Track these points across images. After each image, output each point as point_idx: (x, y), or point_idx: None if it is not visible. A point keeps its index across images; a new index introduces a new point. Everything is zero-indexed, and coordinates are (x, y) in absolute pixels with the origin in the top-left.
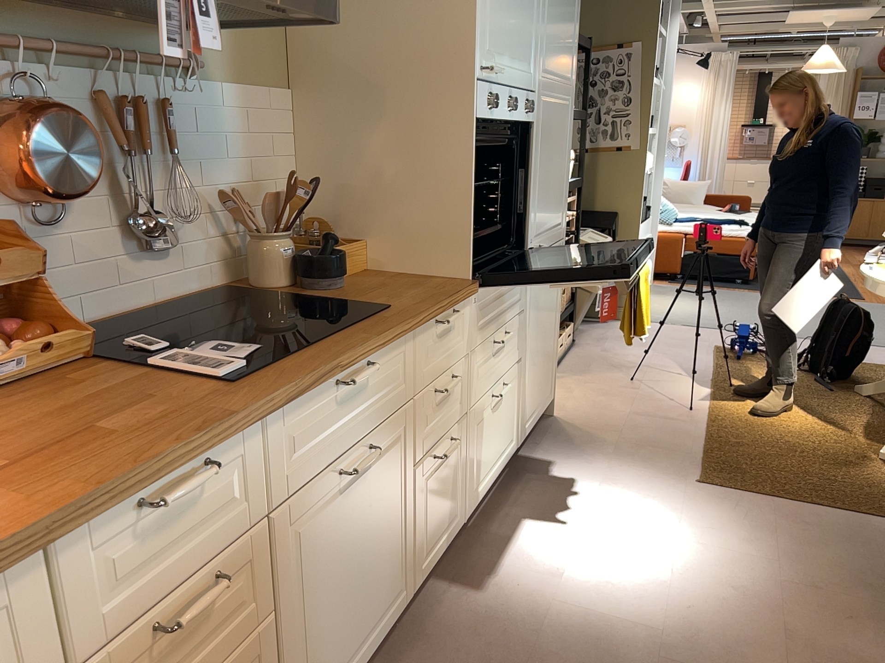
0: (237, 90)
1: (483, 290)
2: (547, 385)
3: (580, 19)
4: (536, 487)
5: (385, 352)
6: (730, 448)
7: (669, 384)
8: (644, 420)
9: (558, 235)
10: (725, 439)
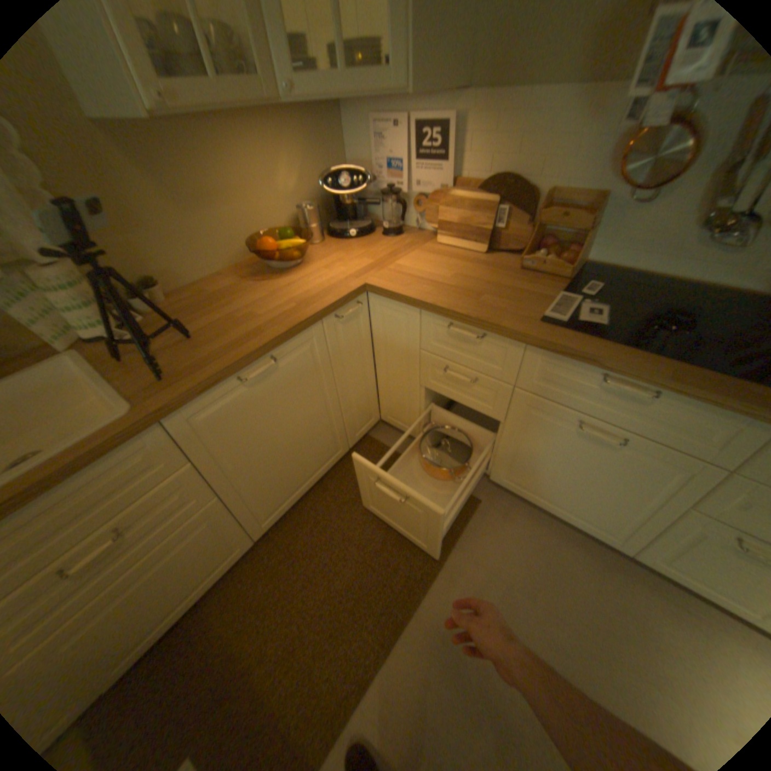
0: None
1: None
2: None
3: None
4: None
5: (701, 404)
6: None
7: None
8: None
9: None
10: None
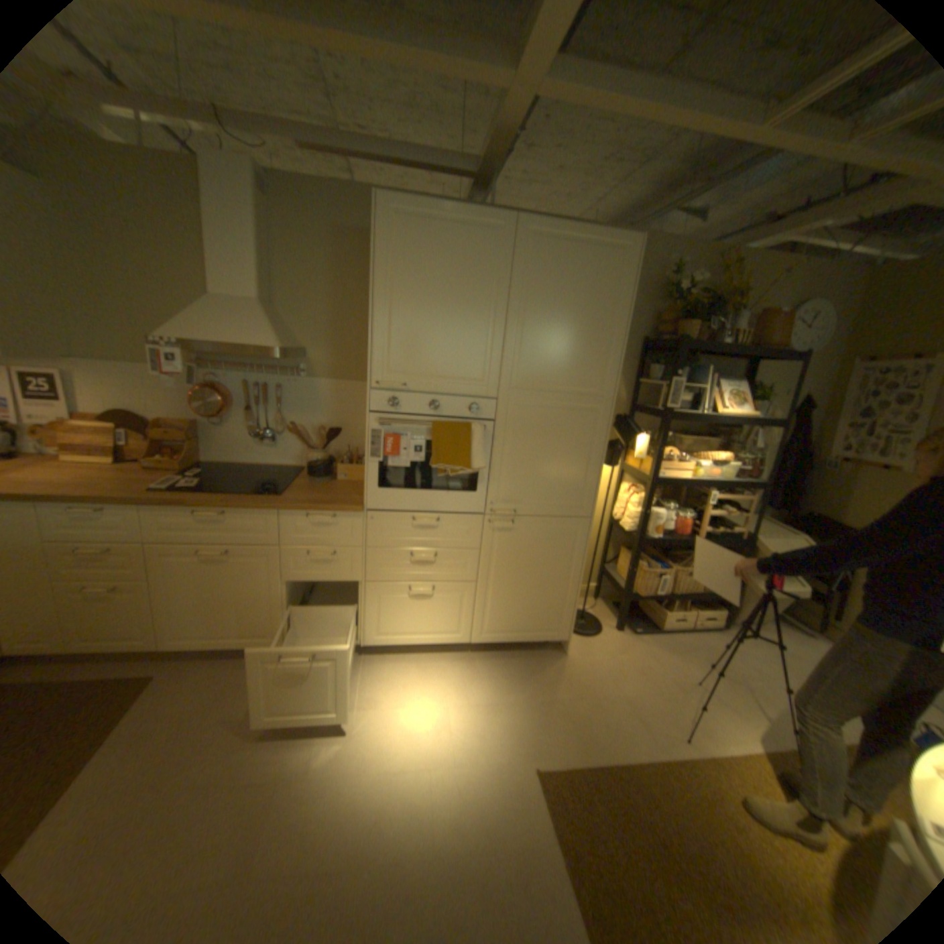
0: (329, 382)
1: (386, 515)
2: (544, 623)
3: (626, 340)
4: (451, 673)
5: (242, 513)
6: (633, 793)
7: (729, 716)
8: (620, 712)
9: (566, 512)
10: (651, 785)
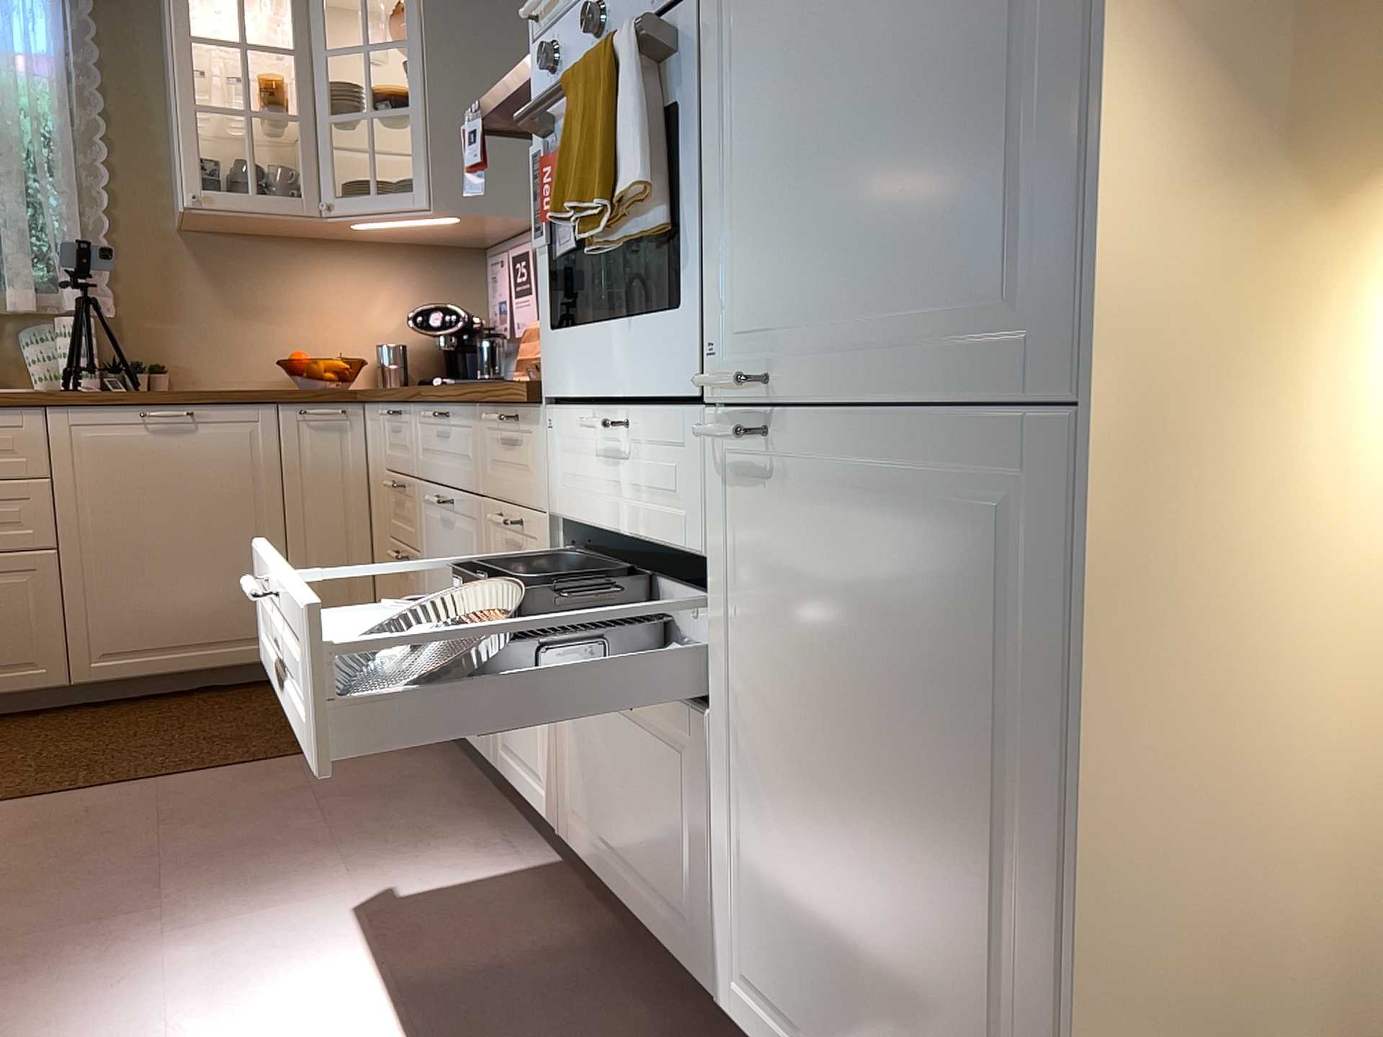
0: None
1: (569, 416)
2: None
3: None
4: None
5: (458, 413)
6: None
7: None
8: None
9: (969, 377)
10: None
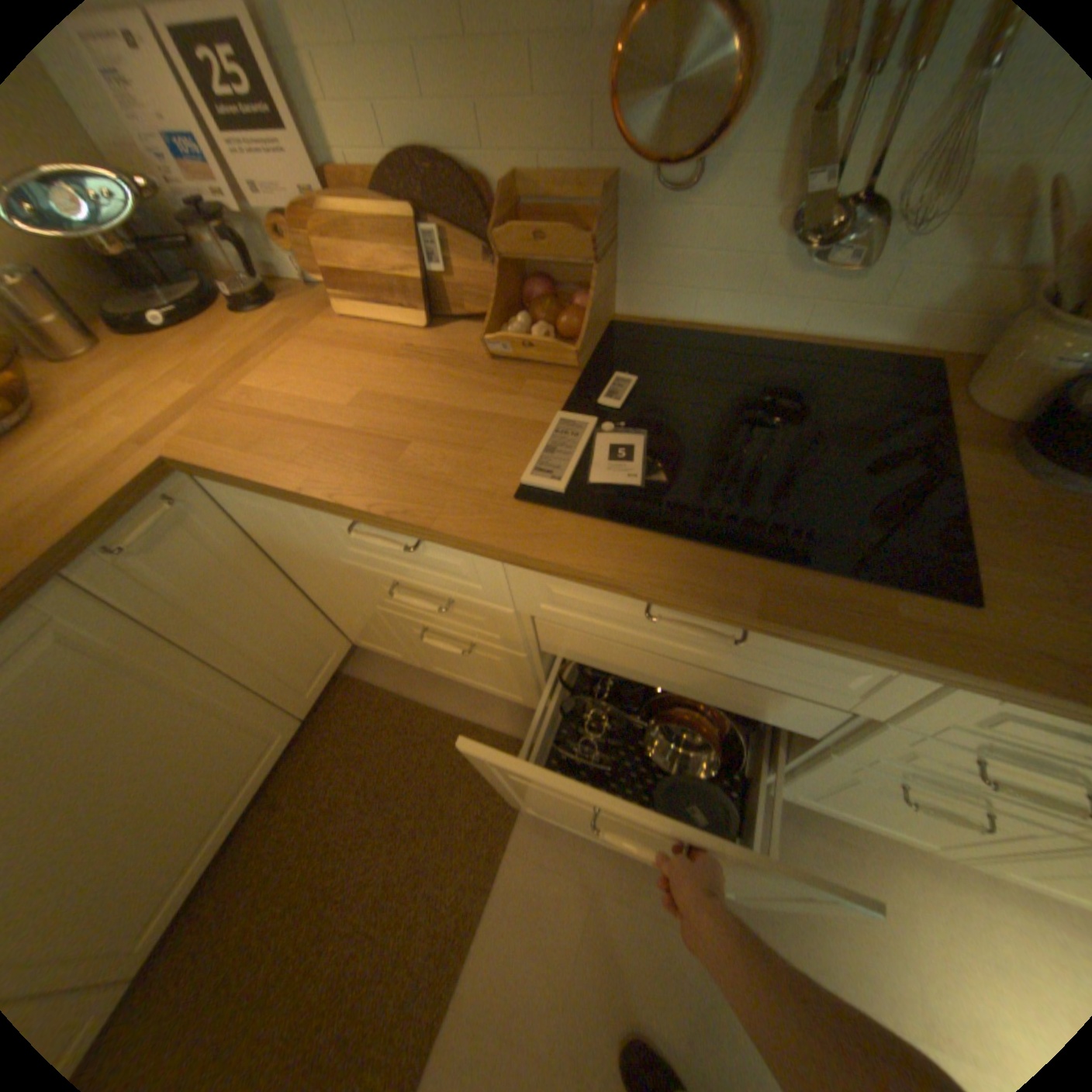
0: None
1: None
2: None
3: None
4: None
5: (821, 644)
6: None
7: None
8: None
9: None
10: None
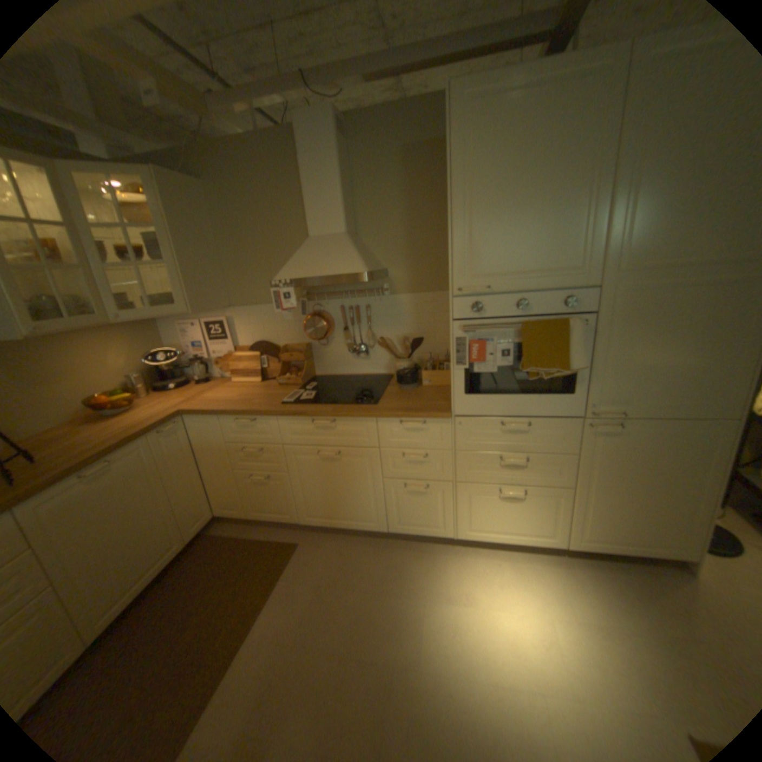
0: (409, 295)
1: (474, 420)
2: (665, 539)
3: None
4: (551, 579)
5: (349, 420)
6: None
7: None
8: None
9: (701, 414)
10: None
